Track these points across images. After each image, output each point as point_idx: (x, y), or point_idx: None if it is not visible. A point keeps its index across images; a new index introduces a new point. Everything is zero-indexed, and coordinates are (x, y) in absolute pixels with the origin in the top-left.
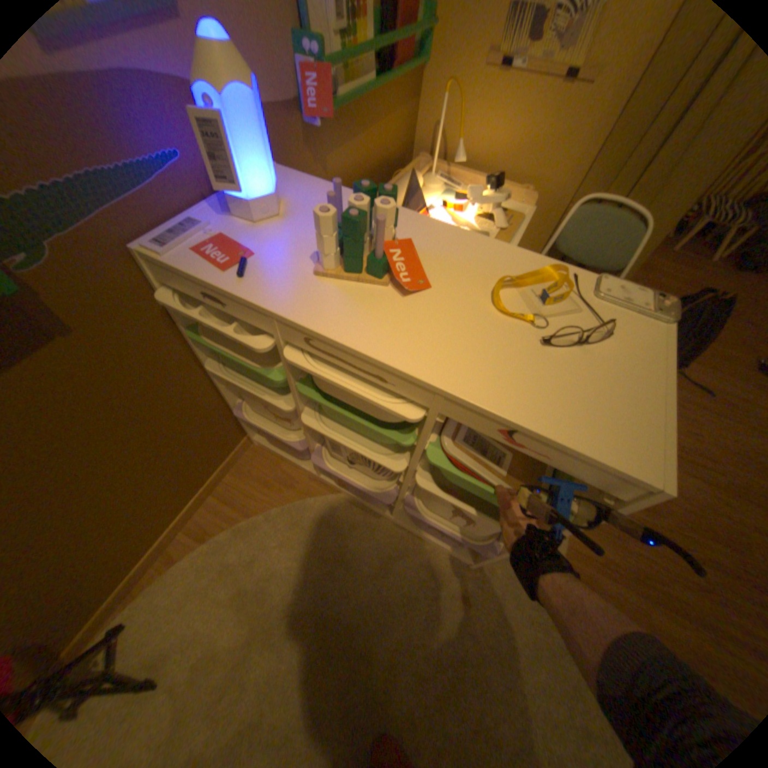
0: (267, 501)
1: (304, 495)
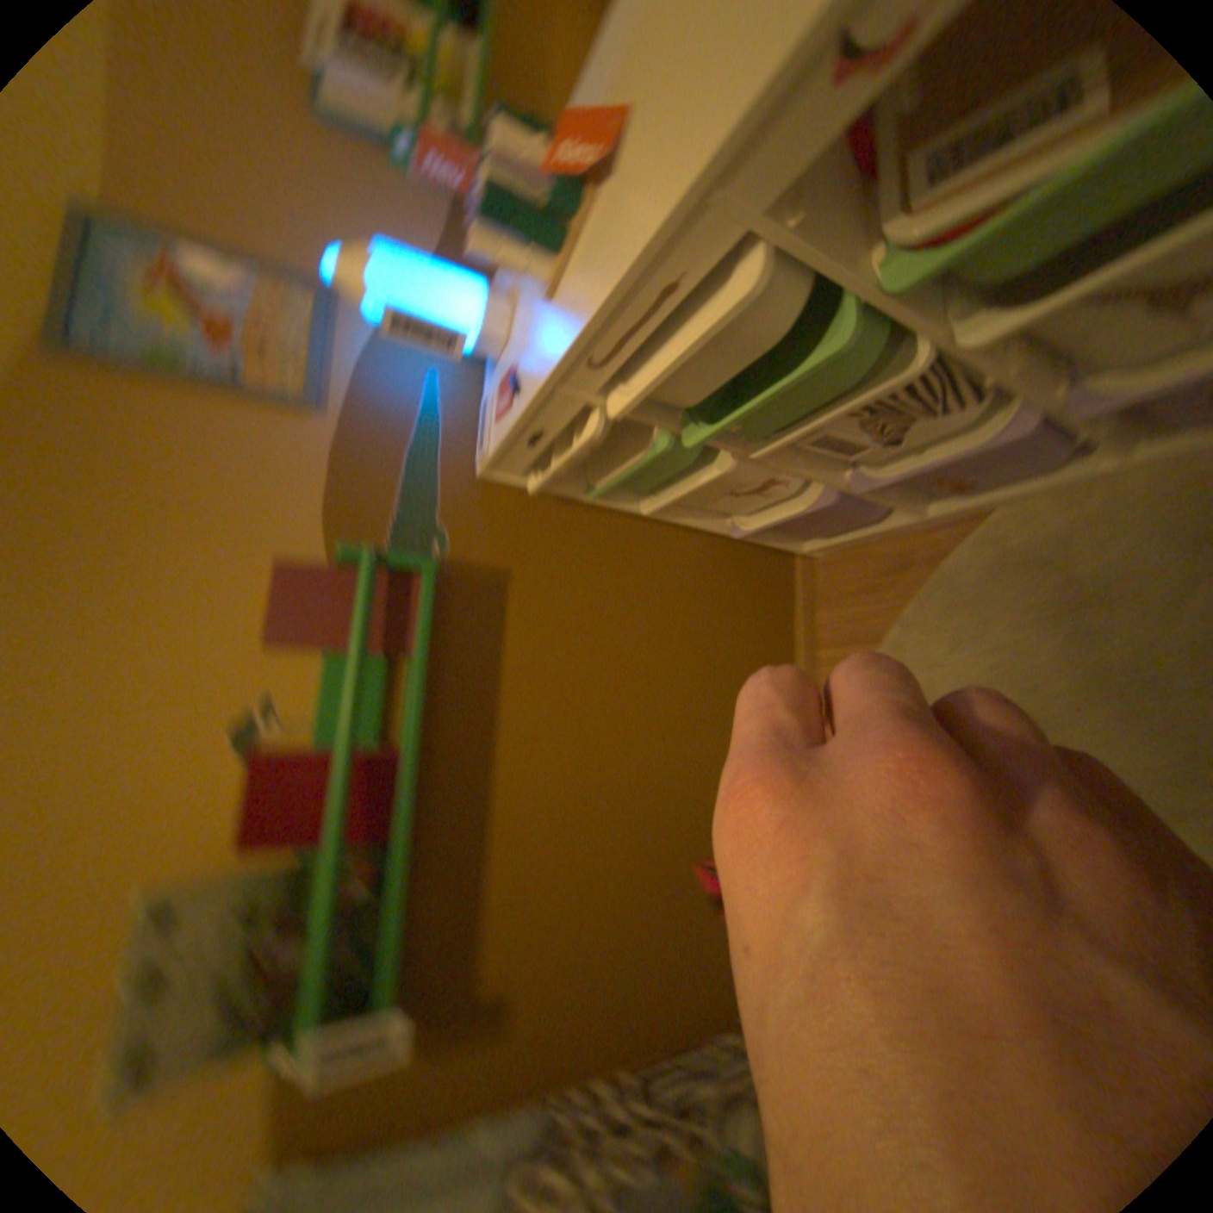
0: (892, 608)
1: (938, 563)
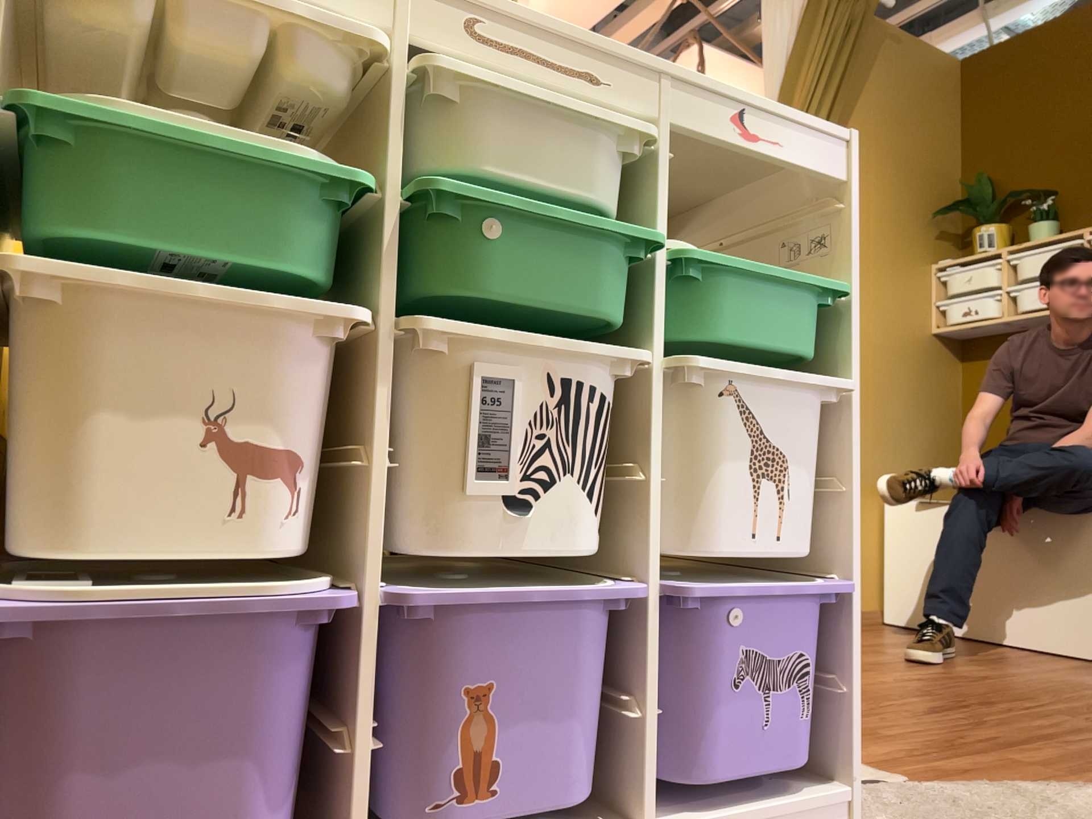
0: None
1: None
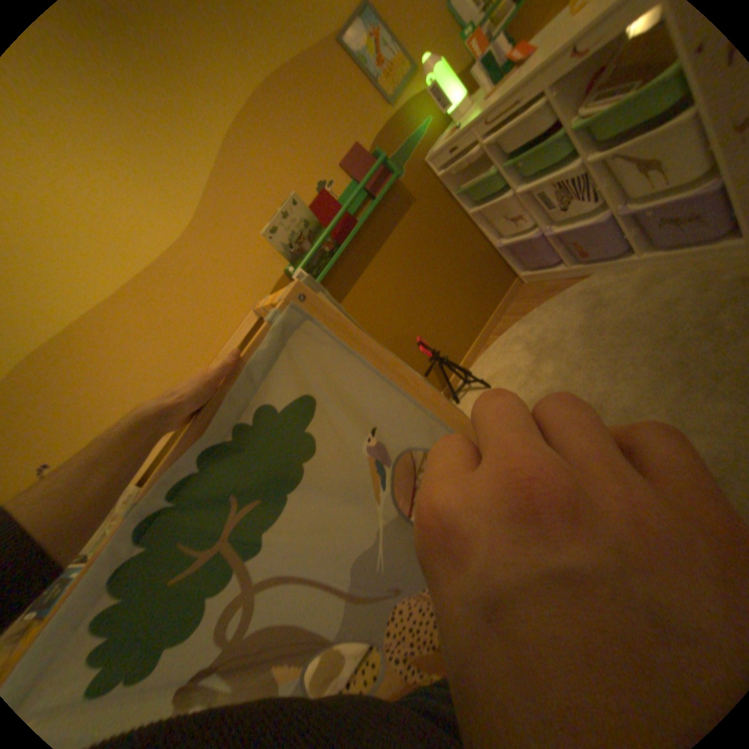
0: (539, 303)
1: (565, 289)
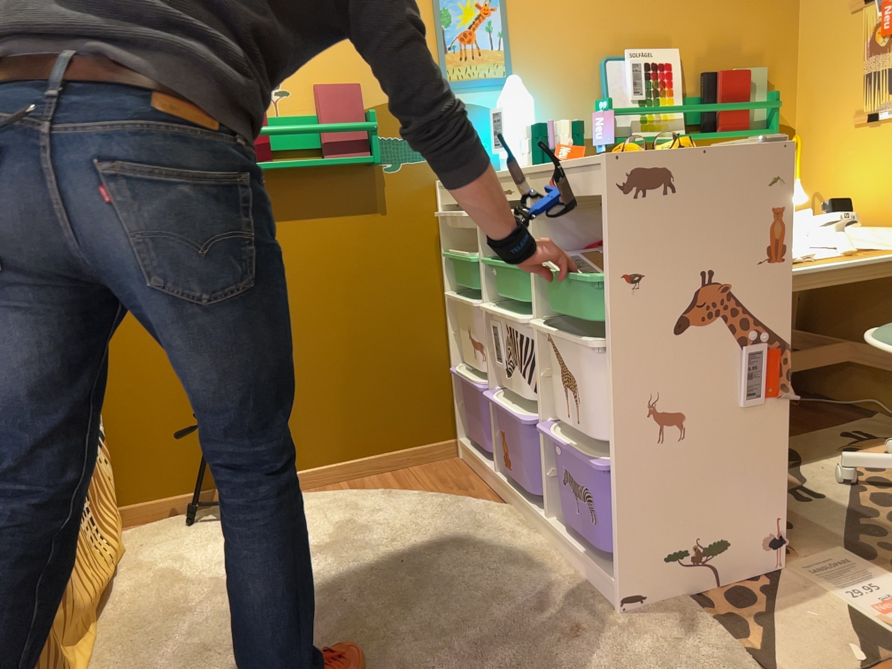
0: (431, 490)
1: (469, 497)
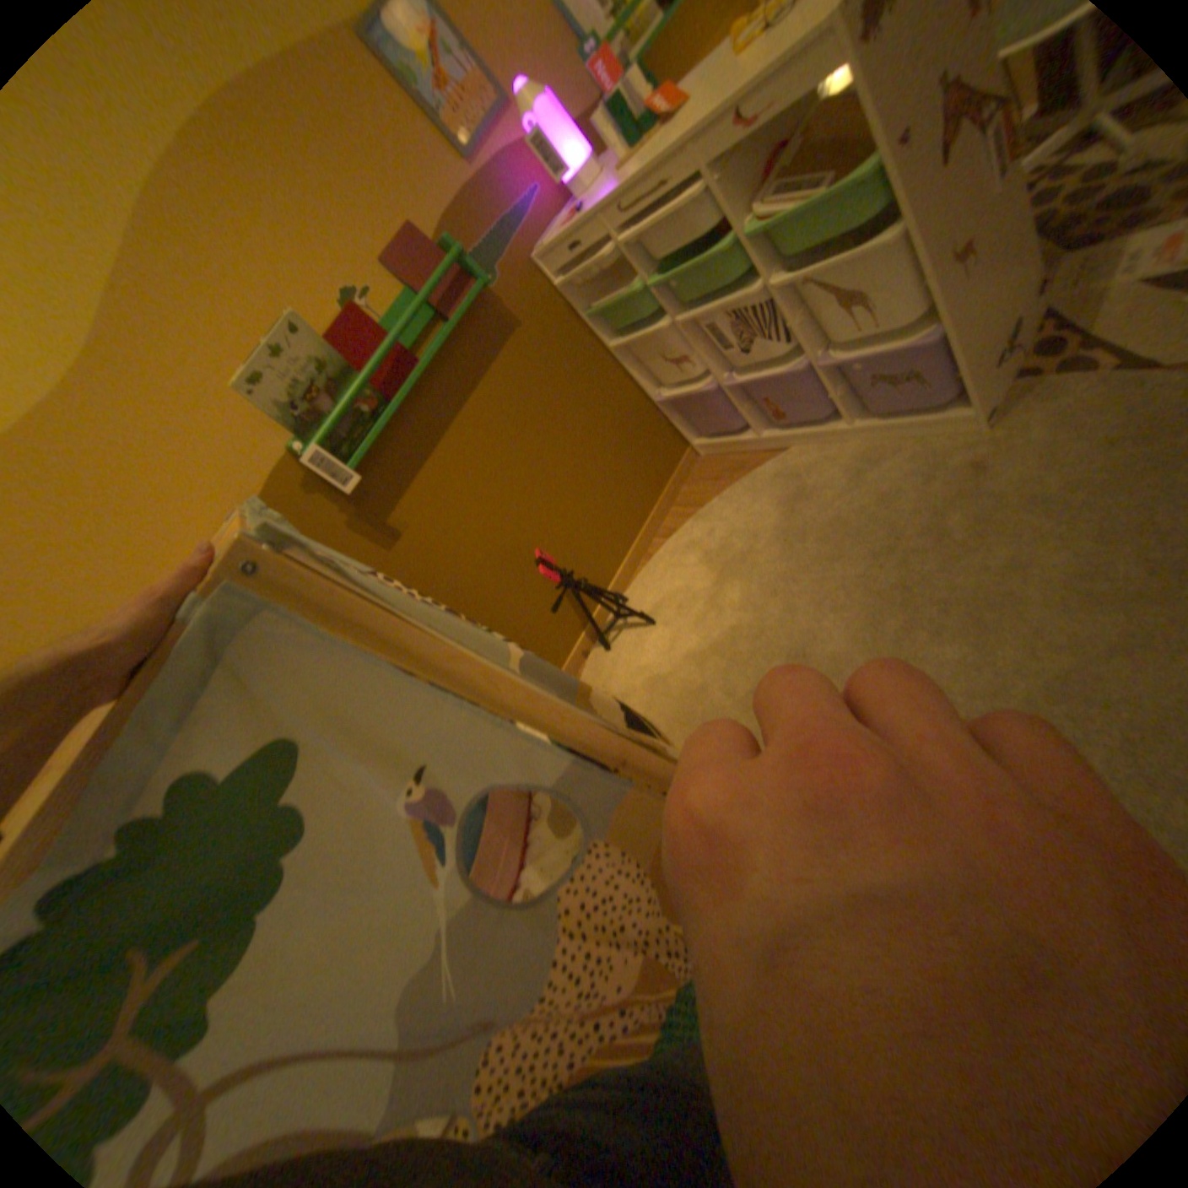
0: (721, 488)
1: (755, 468)
